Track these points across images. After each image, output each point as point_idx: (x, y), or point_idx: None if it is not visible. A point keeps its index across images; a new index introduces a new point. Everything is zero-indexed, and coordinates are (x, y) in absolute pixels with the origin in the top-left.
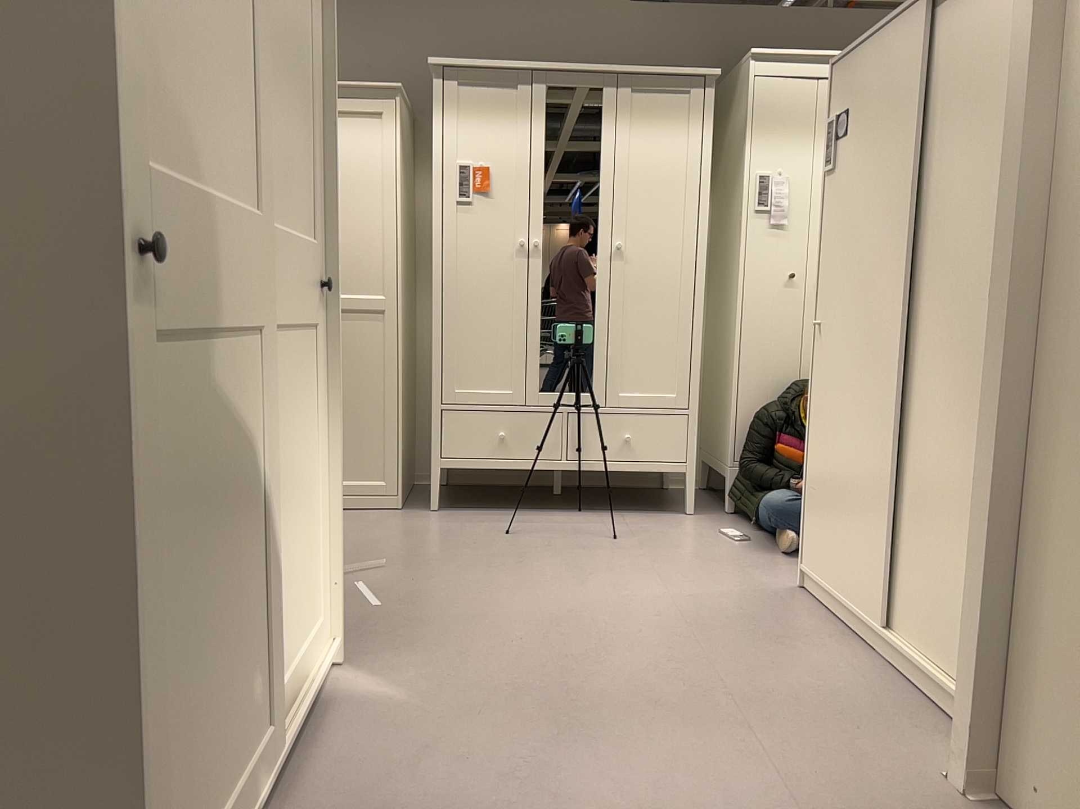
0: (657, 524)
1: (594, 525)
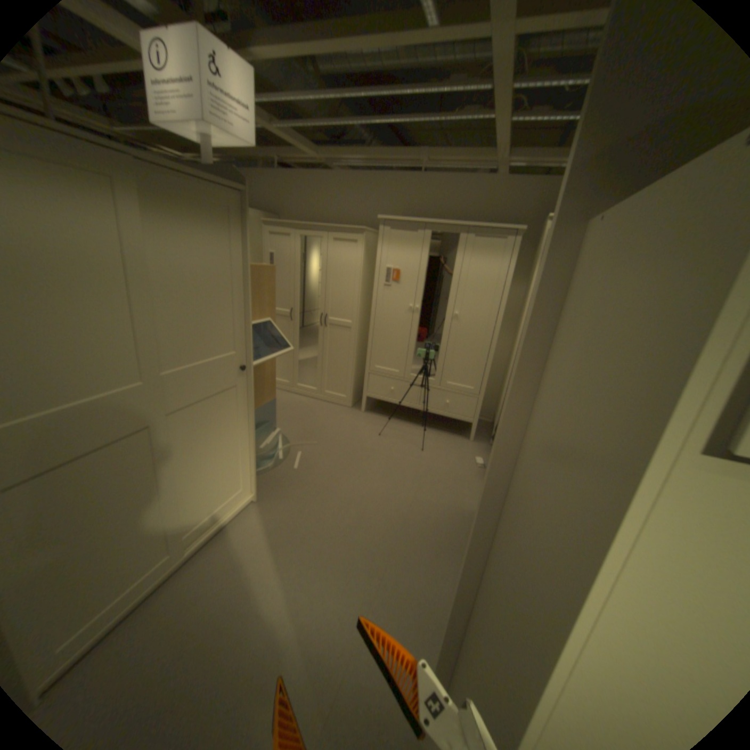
0: (450, 444)
1: (420, 438)
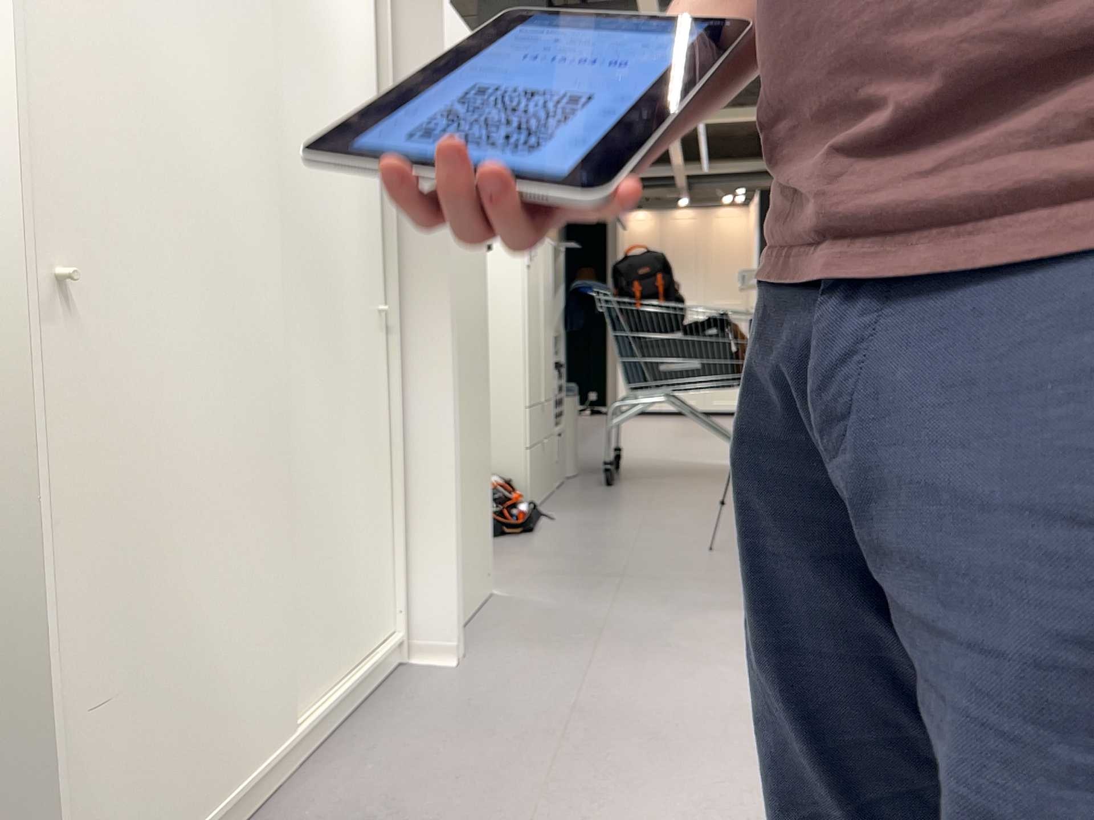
0: None
1: None
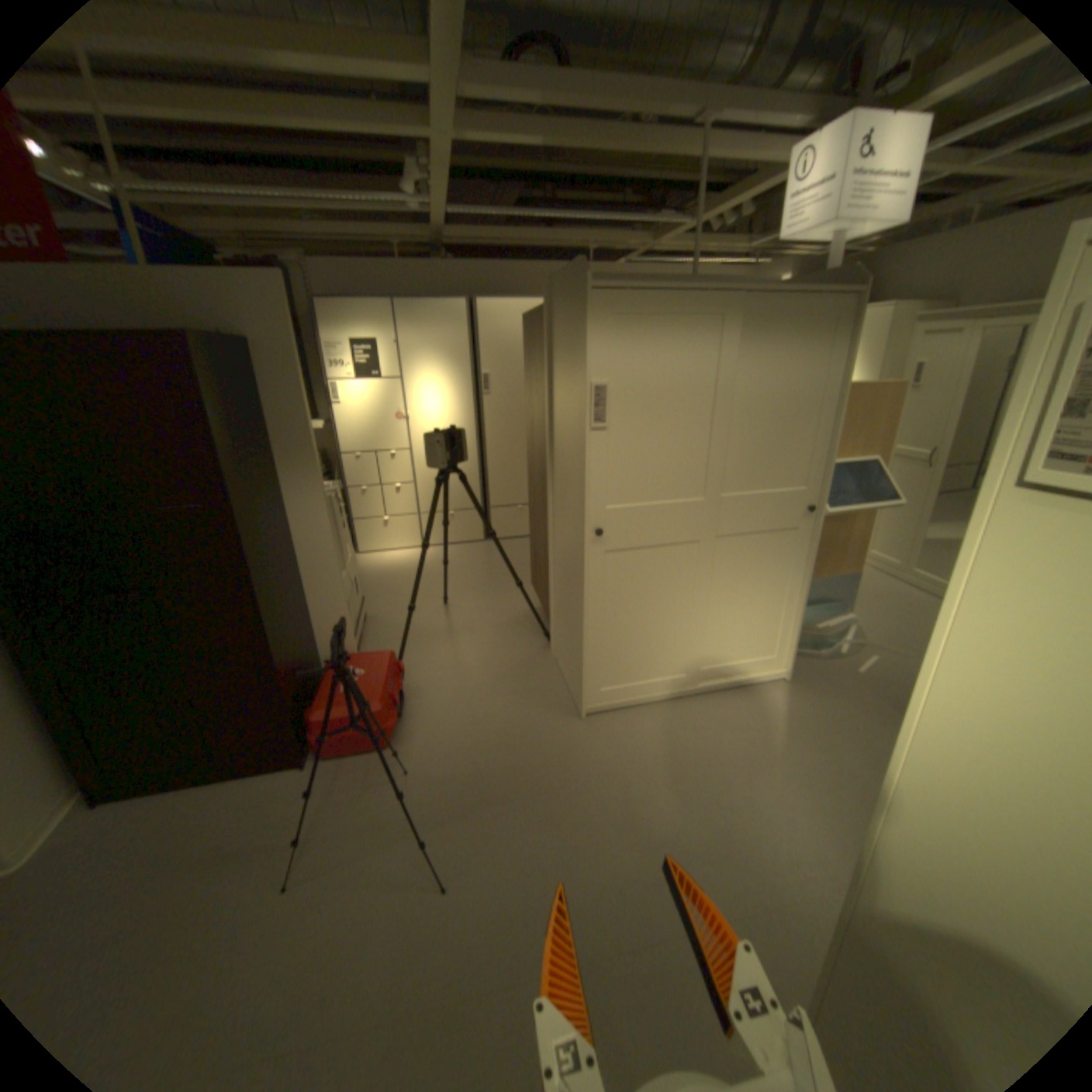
0: None
1: None
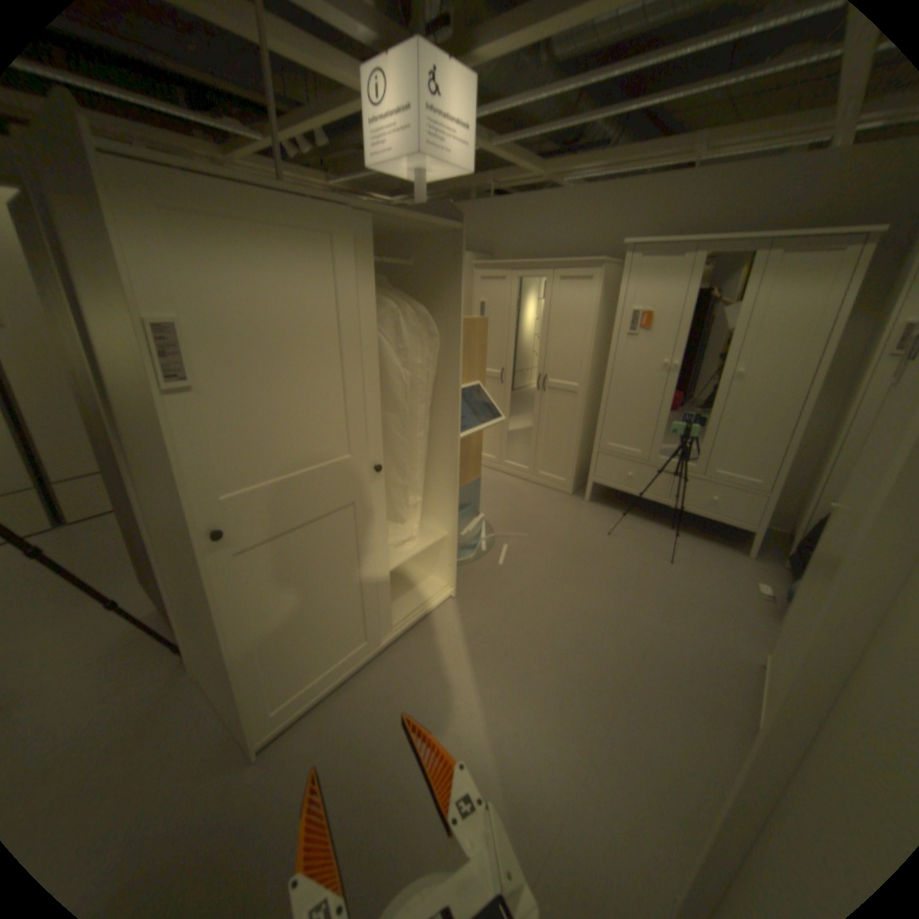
0: (715, 559)
1: (669, 545)
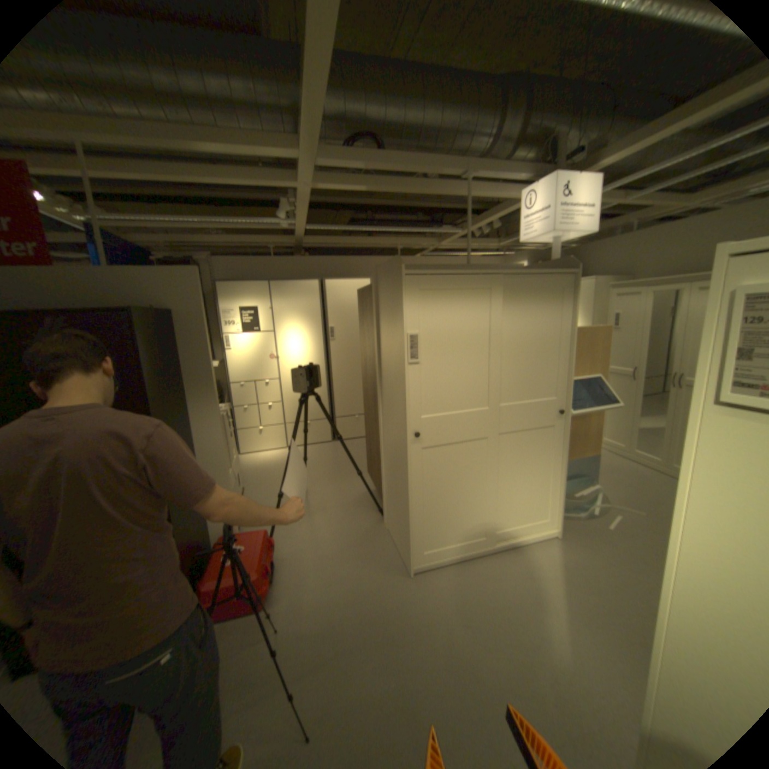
0: None
1: None
